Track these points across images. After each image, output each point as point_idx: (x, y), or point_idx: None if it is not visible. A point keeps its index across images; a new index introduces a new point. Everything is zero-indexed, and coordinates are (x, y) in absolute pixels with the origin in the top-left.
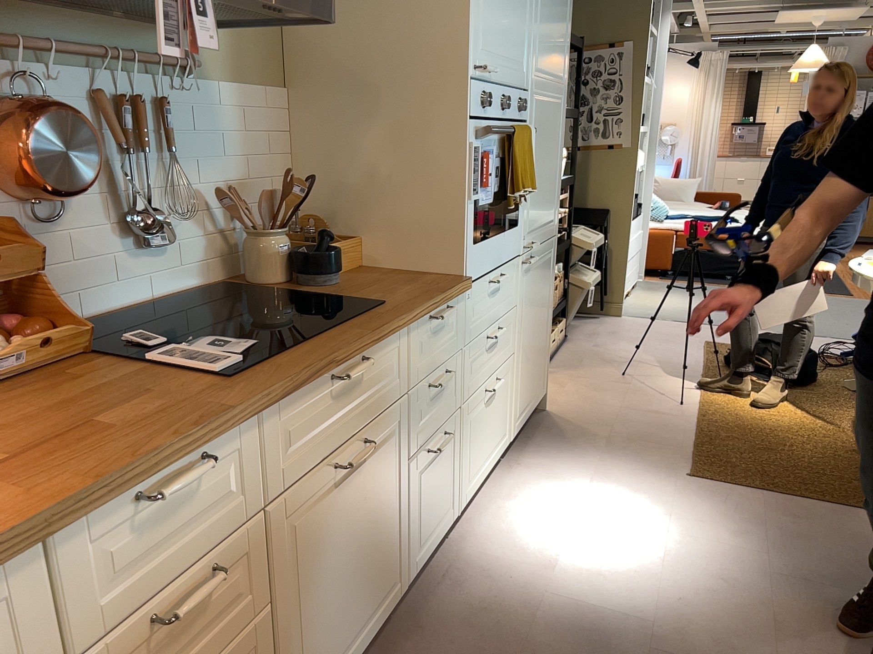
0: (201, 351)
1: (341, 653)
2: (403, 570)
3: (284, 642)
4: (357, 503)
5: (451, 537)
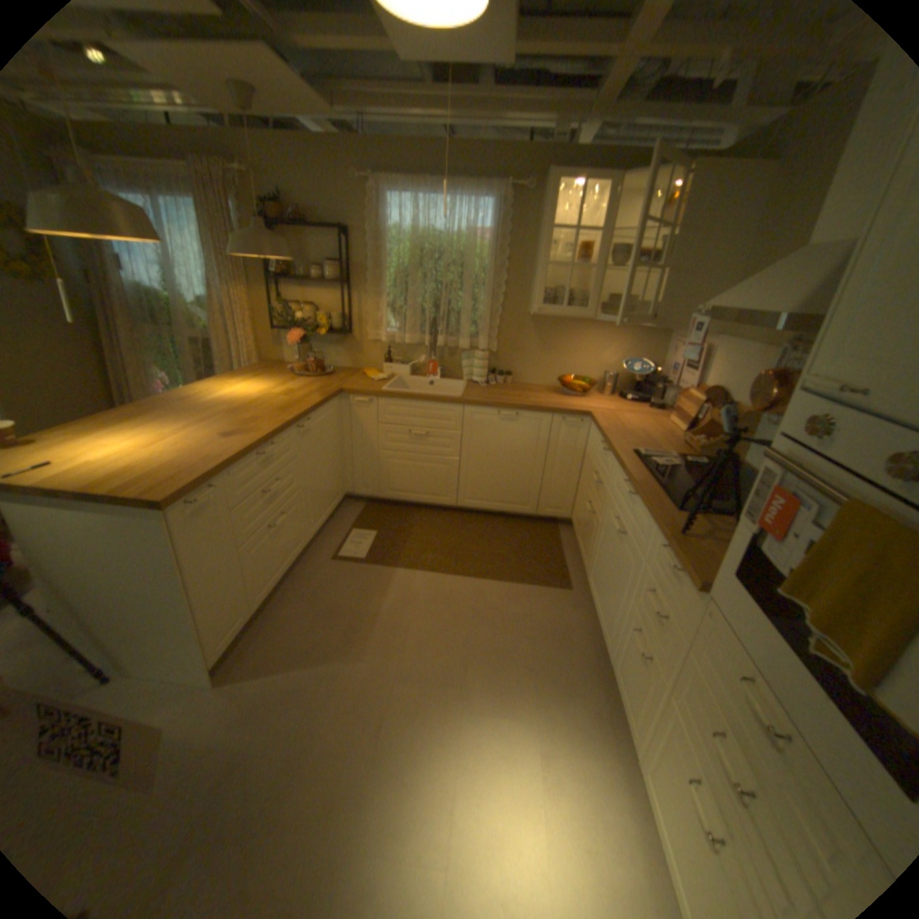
0: (661, 456)
1: (598, 599)
2: (613, 651)
3: (598, 545)
4: (617, 556)
5: (639, 783)
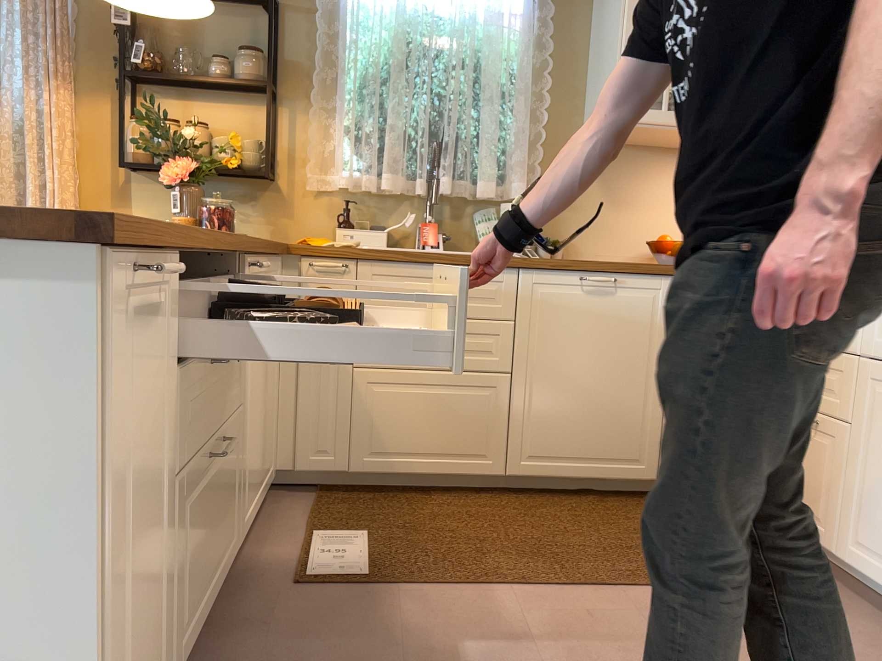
0: None
1: None
2: None
3: (856, 471)
4: None
5: None
